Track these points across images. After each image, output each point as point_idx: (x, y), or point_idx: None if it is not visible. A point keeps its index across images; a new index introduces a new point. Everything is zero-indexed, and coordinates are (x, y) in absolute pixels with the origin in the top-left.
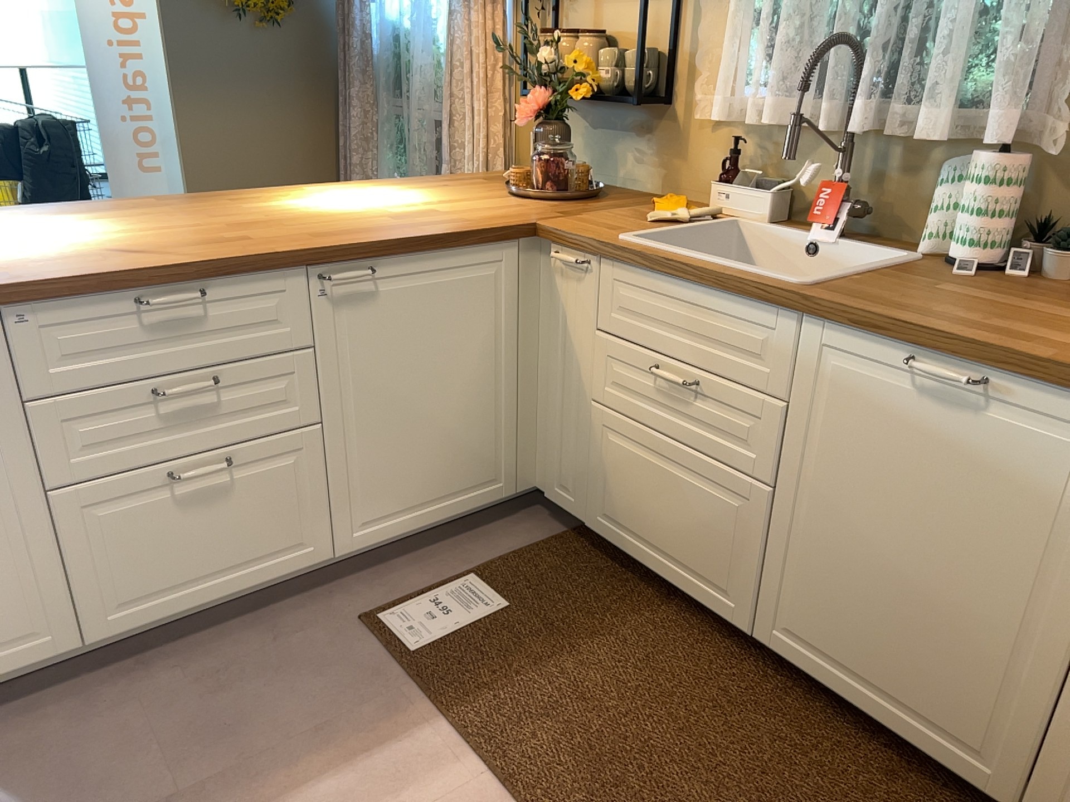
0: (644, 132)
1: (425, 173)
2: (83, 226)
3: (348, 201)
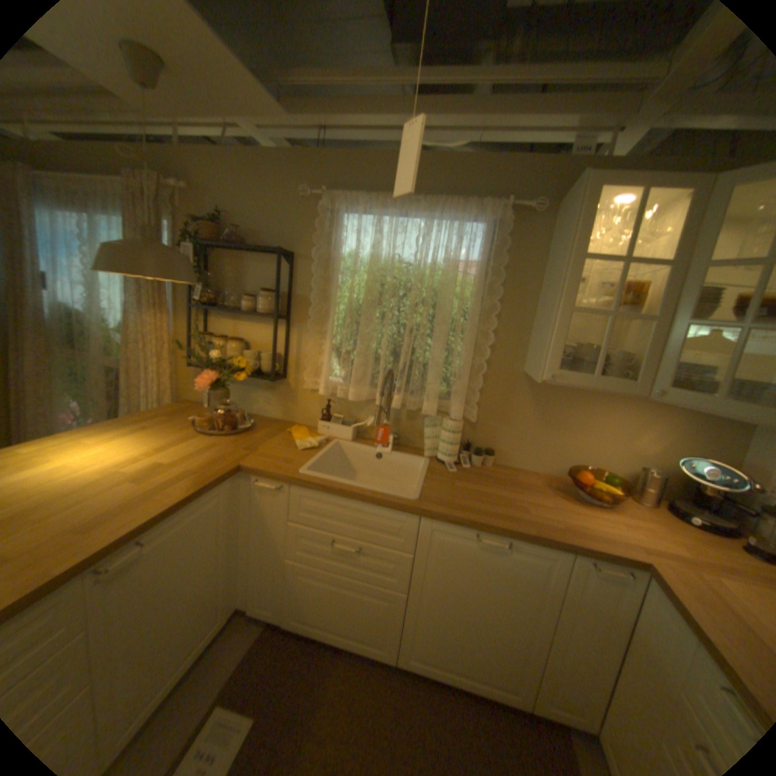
0: (270, 389)
1: (98, 398)
2: None
3: (74, 465)
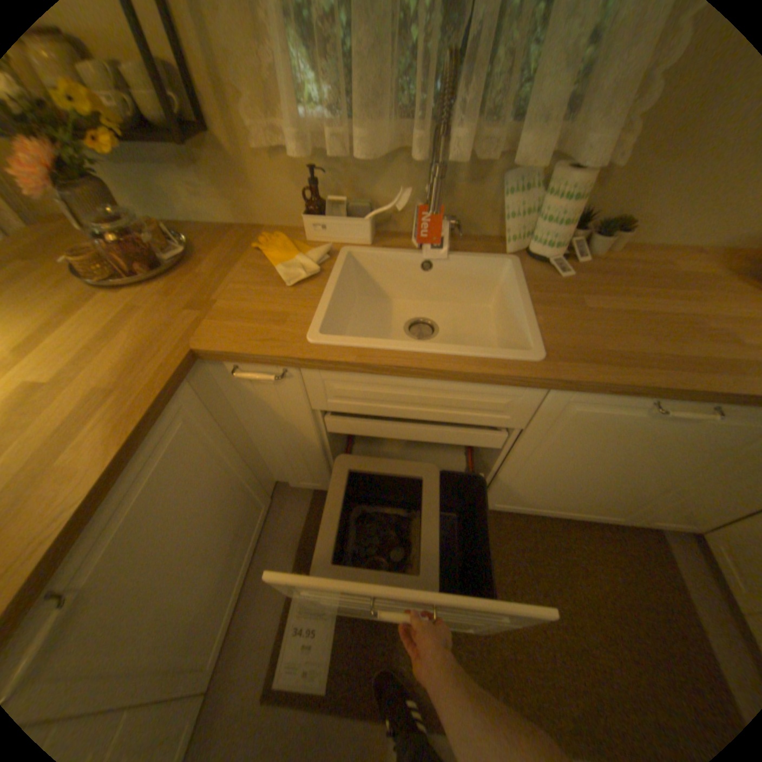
0: (186, 160)
1: None
2: None
3: None
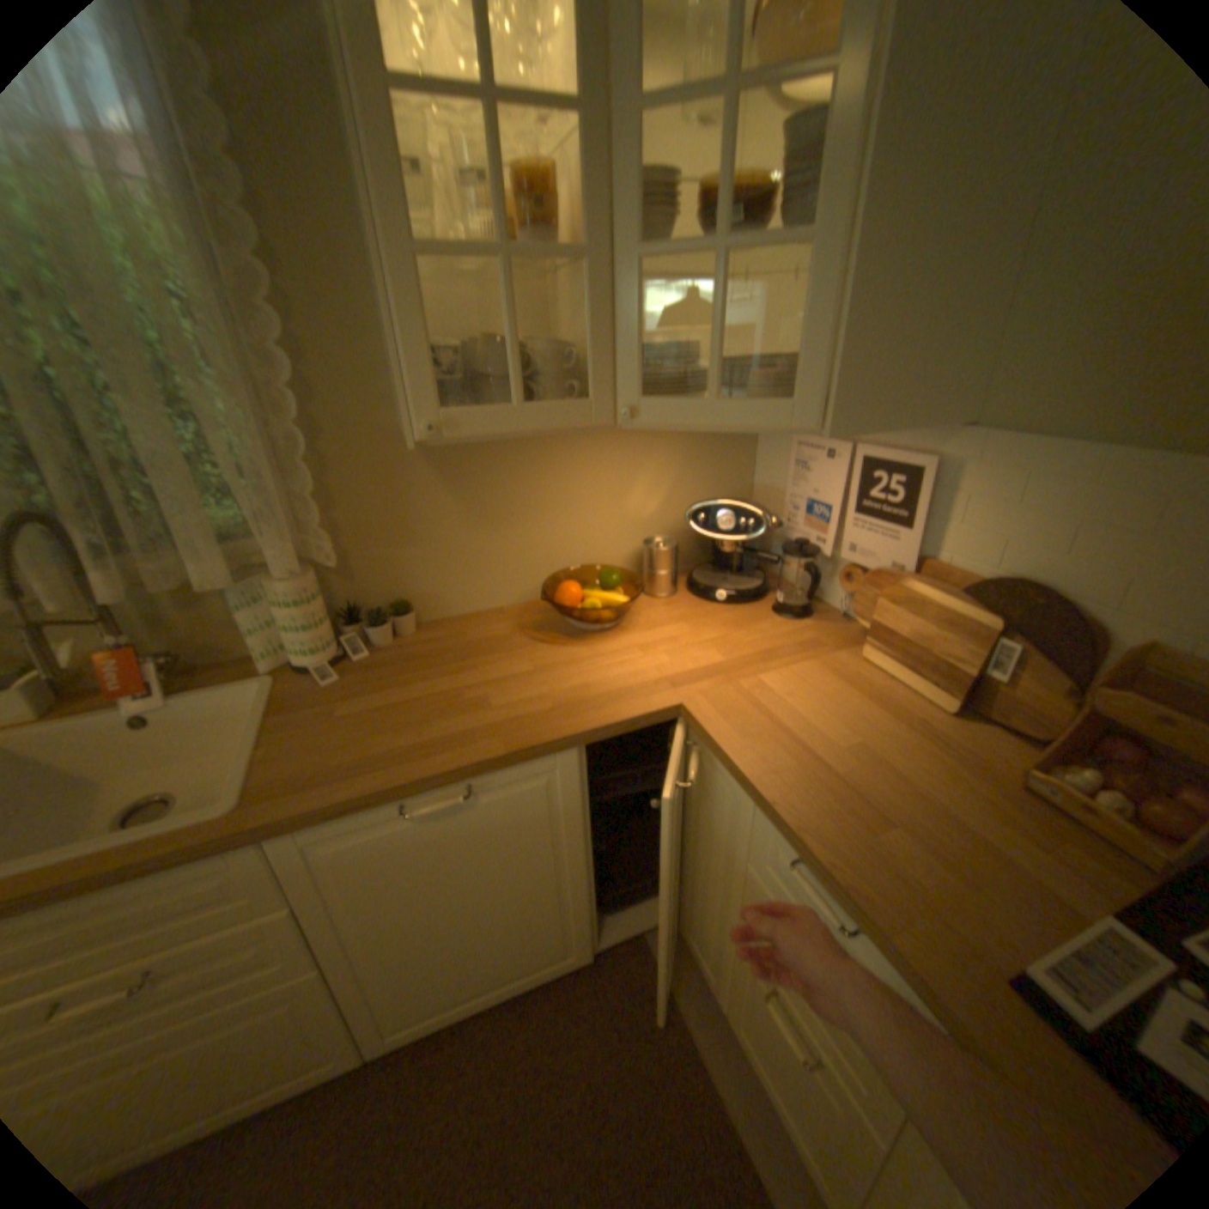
0: None
1: None
2: None
3: None
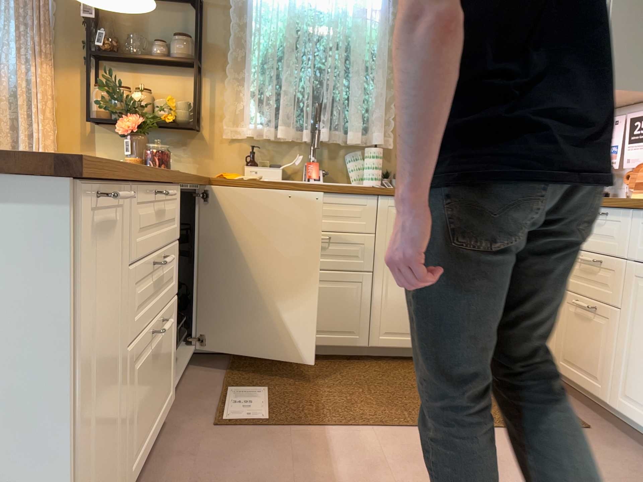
0: (182, 145)
1: None
2: None
3: None
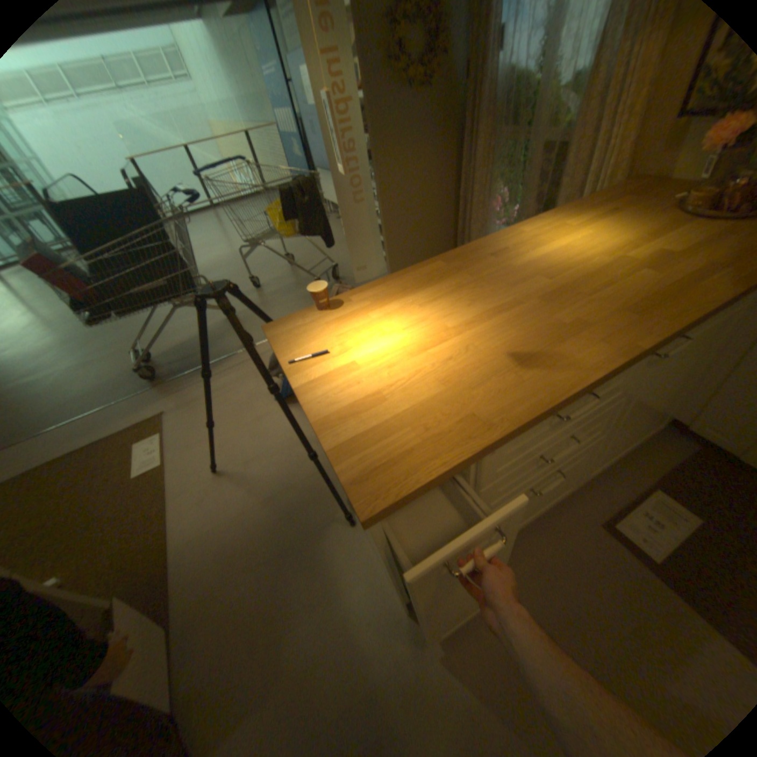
0: None
1: (533, 181)
2: (437, 311)
3: (578, 244)
